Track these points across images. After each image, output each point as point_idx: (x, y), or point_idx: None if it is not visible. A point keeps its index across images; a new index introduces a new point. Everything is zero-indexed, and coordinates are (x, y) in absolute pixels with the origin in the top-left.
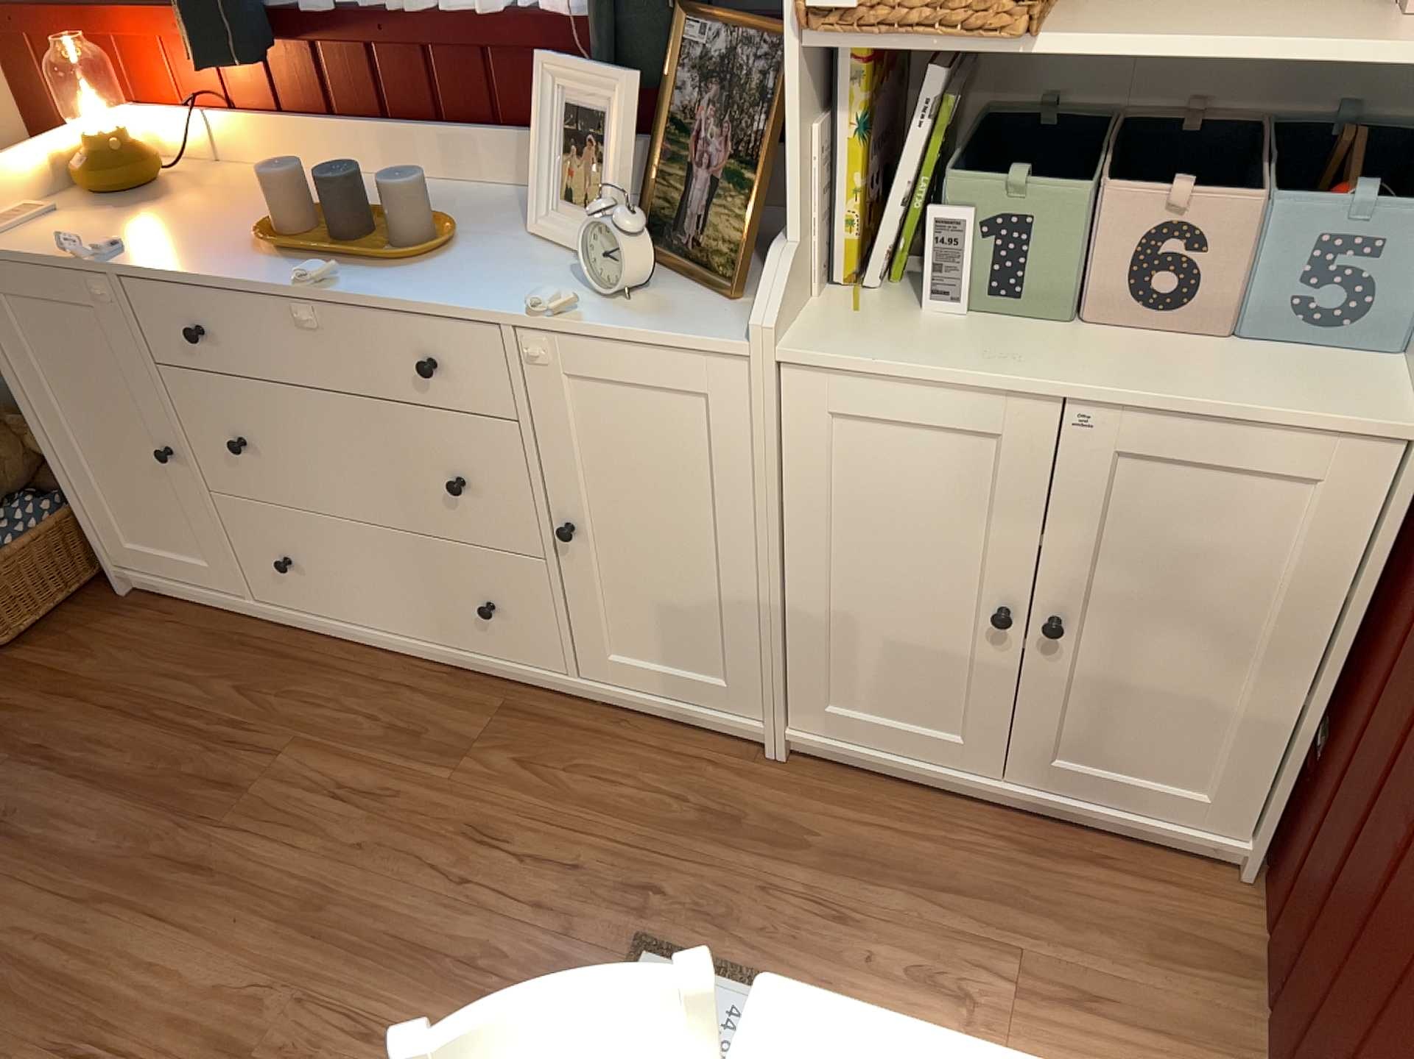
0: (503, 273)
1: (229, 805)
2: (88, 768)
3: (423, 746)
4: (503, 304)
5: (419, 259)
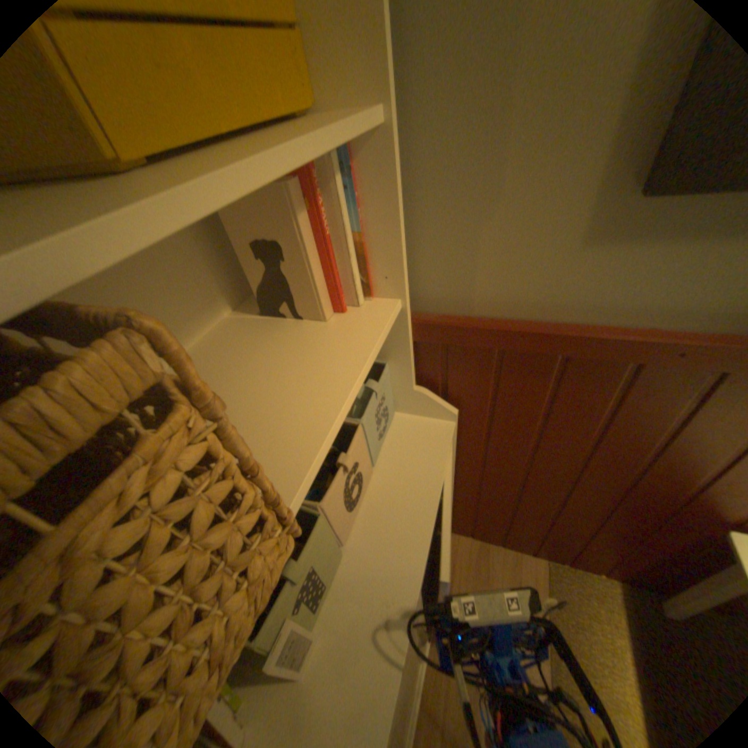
0: None
1: None
2: None
3: None
4: None
5: None
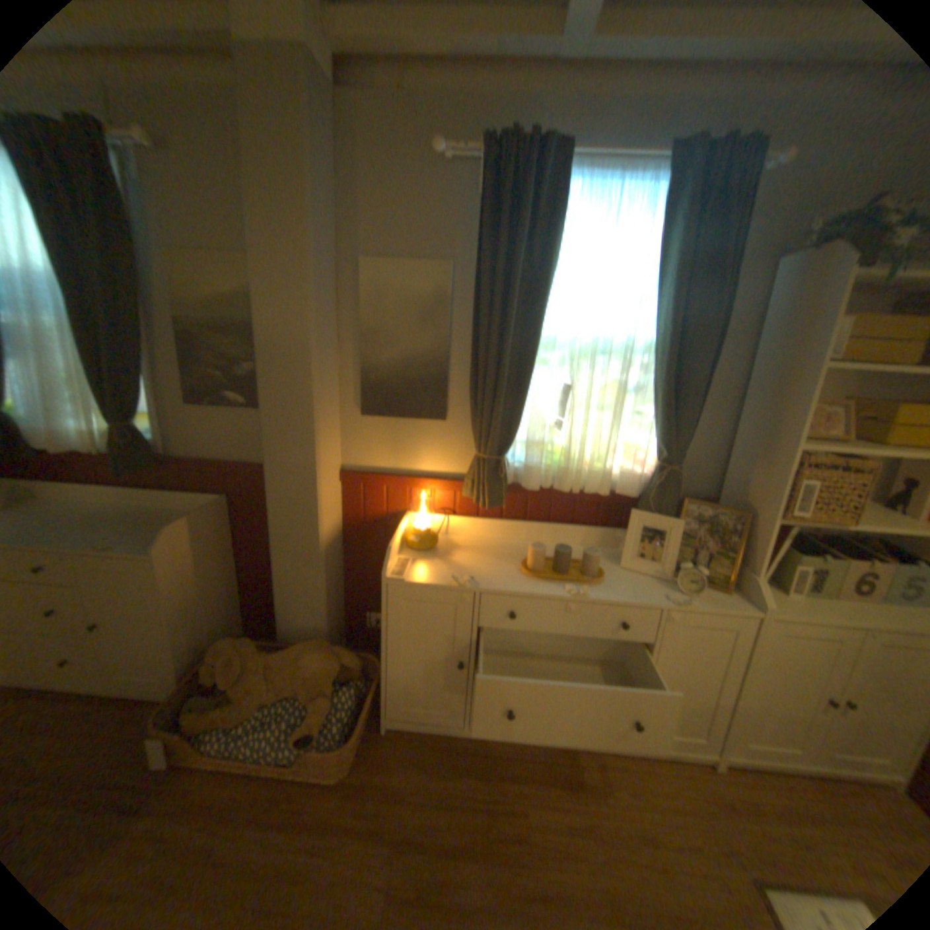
0: (629, 582)
1: (525, 861)
2: (433, 855)
3: (585, 801)
4: (652, 598)
5: (601, 579)
